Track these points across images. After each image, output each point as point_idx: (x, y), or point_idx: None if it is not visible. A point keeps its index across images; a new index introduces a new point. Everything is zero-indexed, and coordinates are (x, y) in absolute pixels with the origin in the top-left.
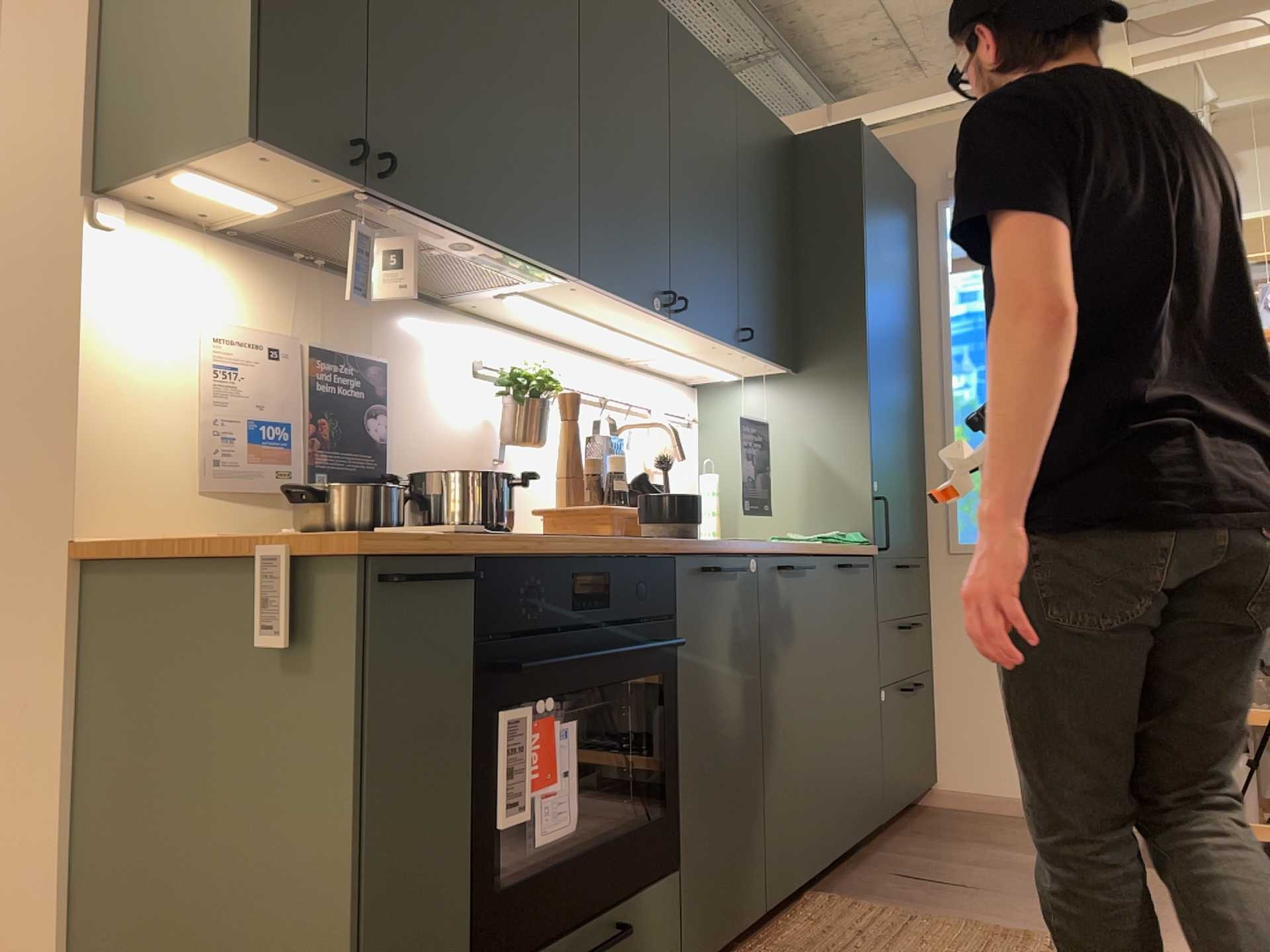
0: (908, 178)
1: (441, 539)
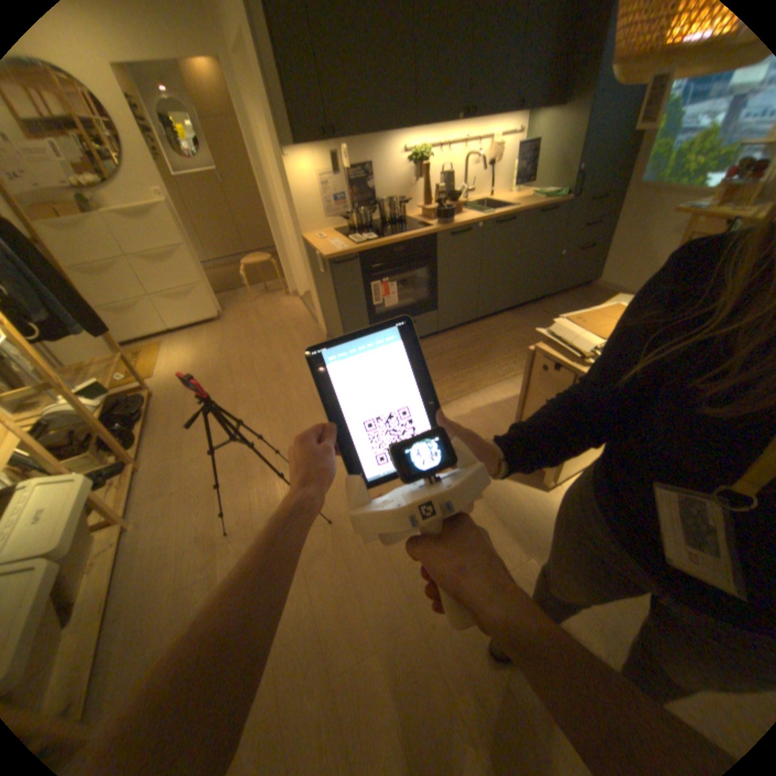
0: None
1: (349, 250)
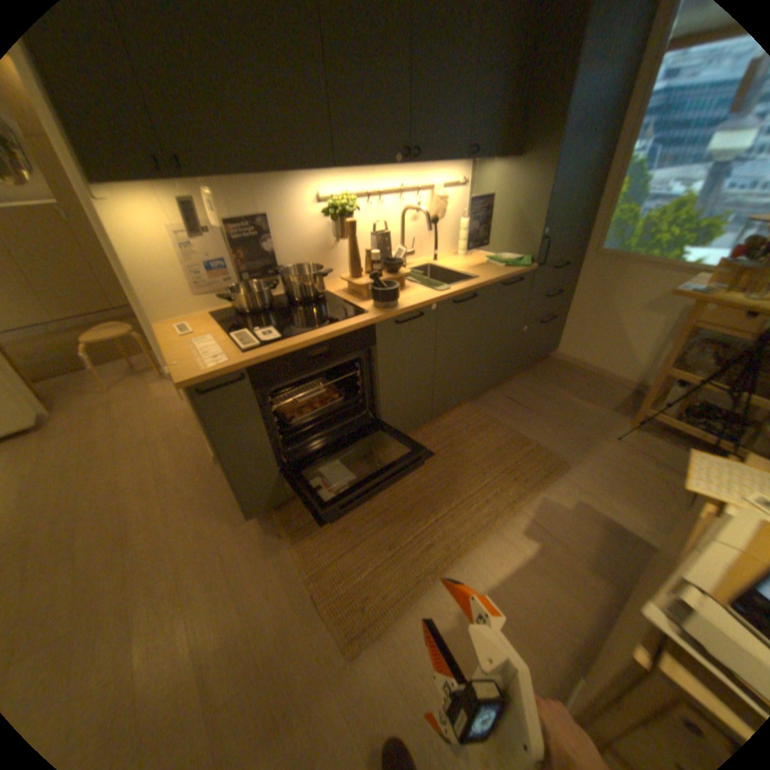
0: None
1: (229, 363)
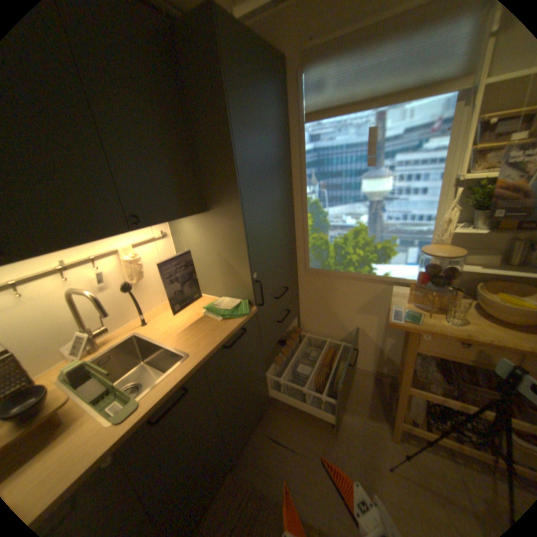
0: (281, 50)
1: None
